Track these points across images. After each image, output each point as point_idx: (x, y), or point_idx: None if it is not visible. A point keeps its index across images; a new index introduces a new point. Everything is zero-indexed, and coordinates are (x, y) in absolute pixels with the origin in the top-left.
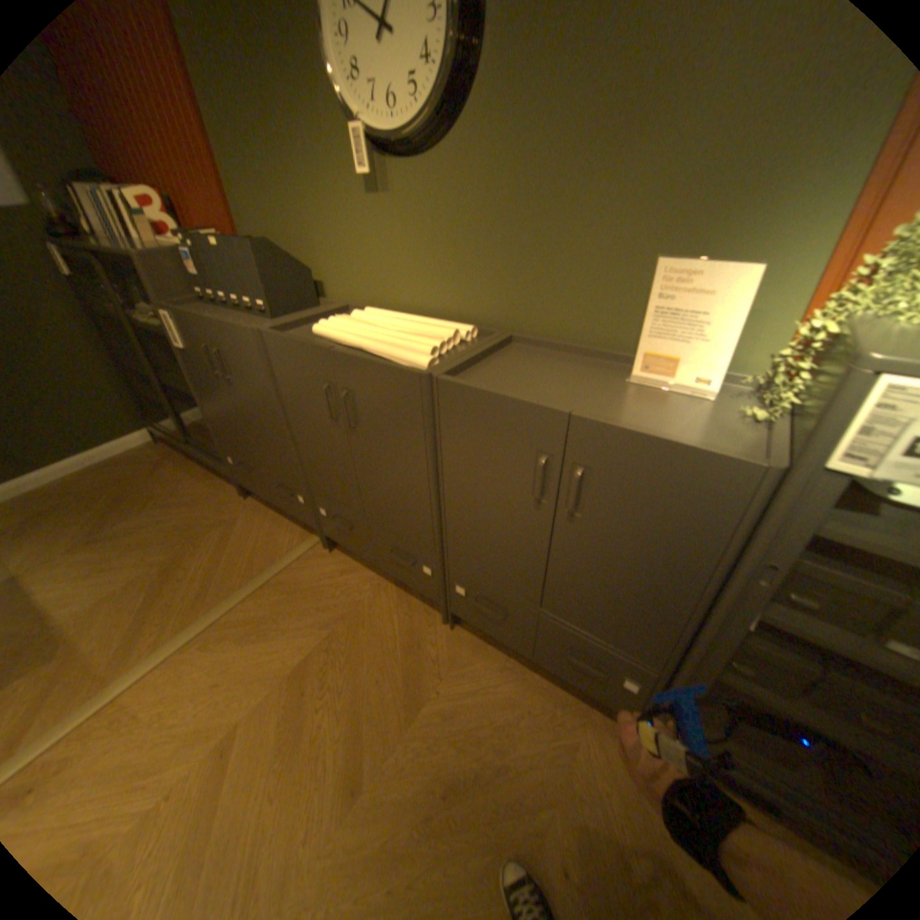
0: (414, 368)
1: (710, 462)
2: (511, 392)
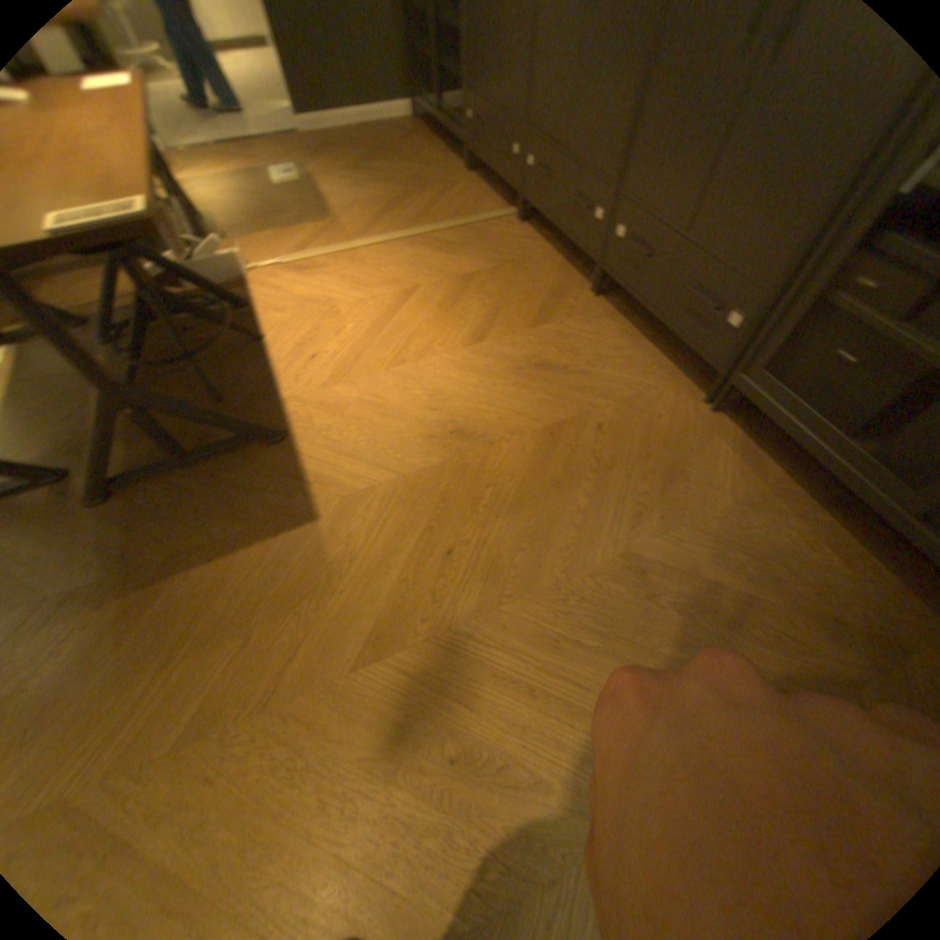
0: None
1: None
2: None
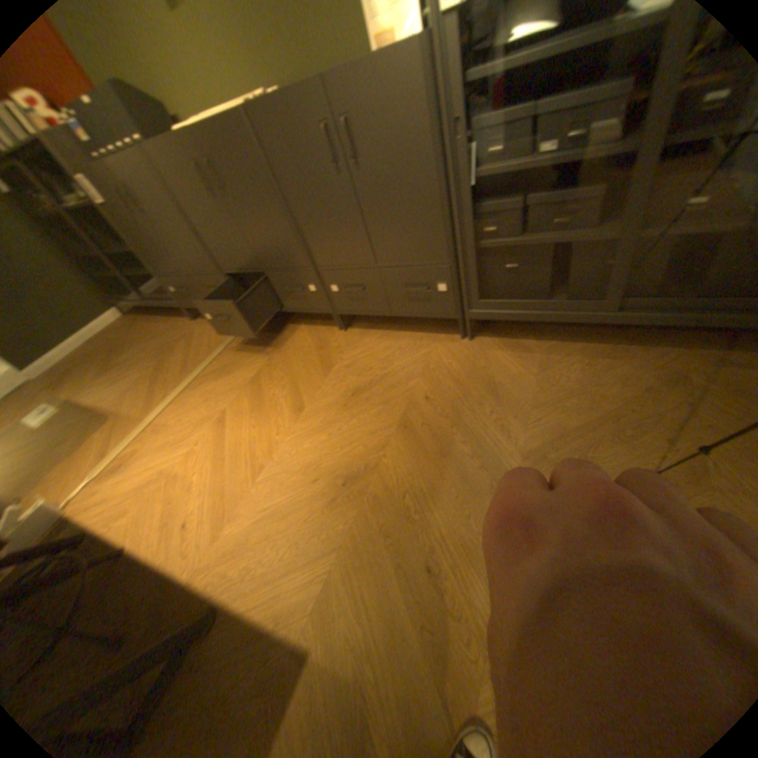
0: (233, 108)
1: (394, 53)
2: (289, 86)
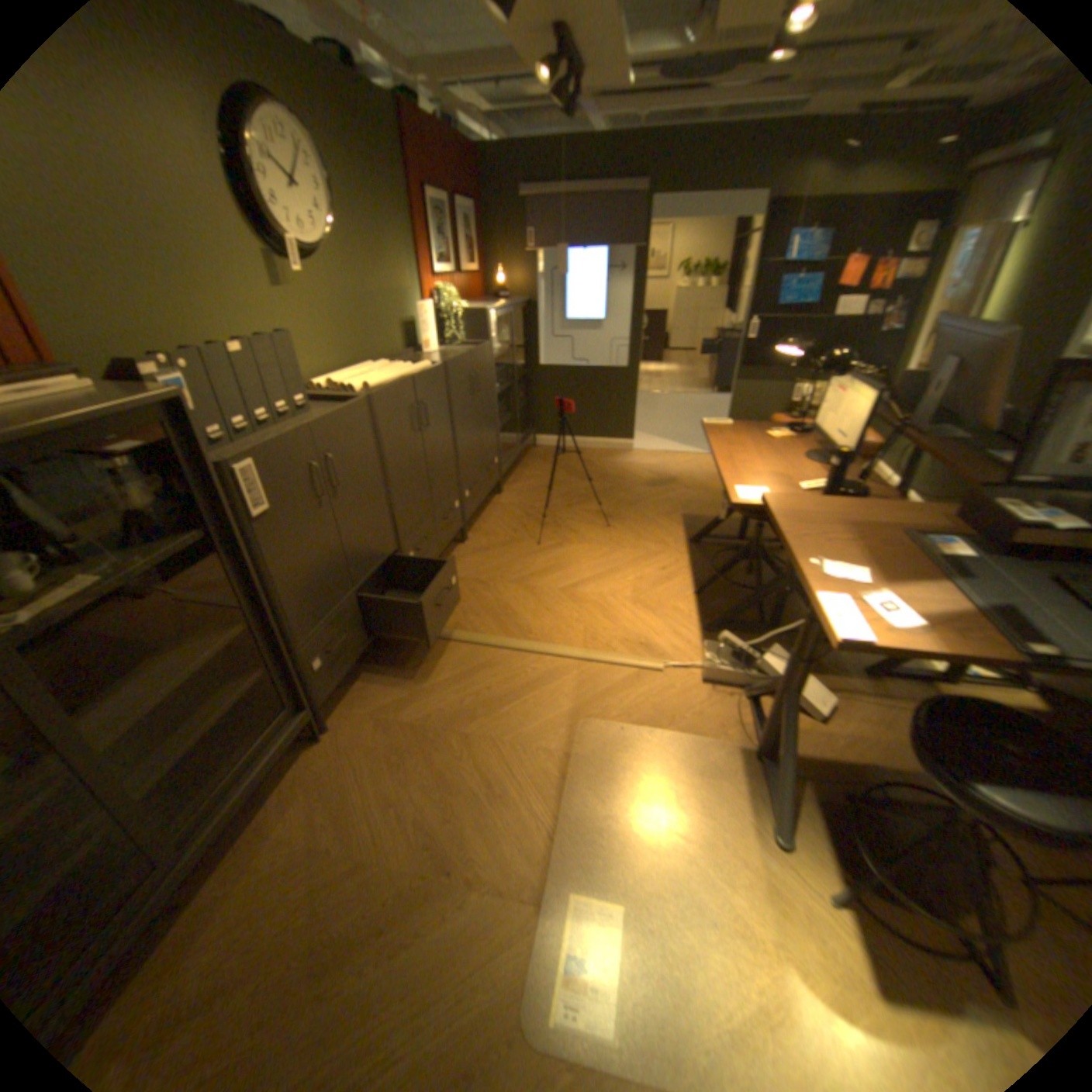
0: (437, 365)
1: (487, 348)
2: (456, 356)
